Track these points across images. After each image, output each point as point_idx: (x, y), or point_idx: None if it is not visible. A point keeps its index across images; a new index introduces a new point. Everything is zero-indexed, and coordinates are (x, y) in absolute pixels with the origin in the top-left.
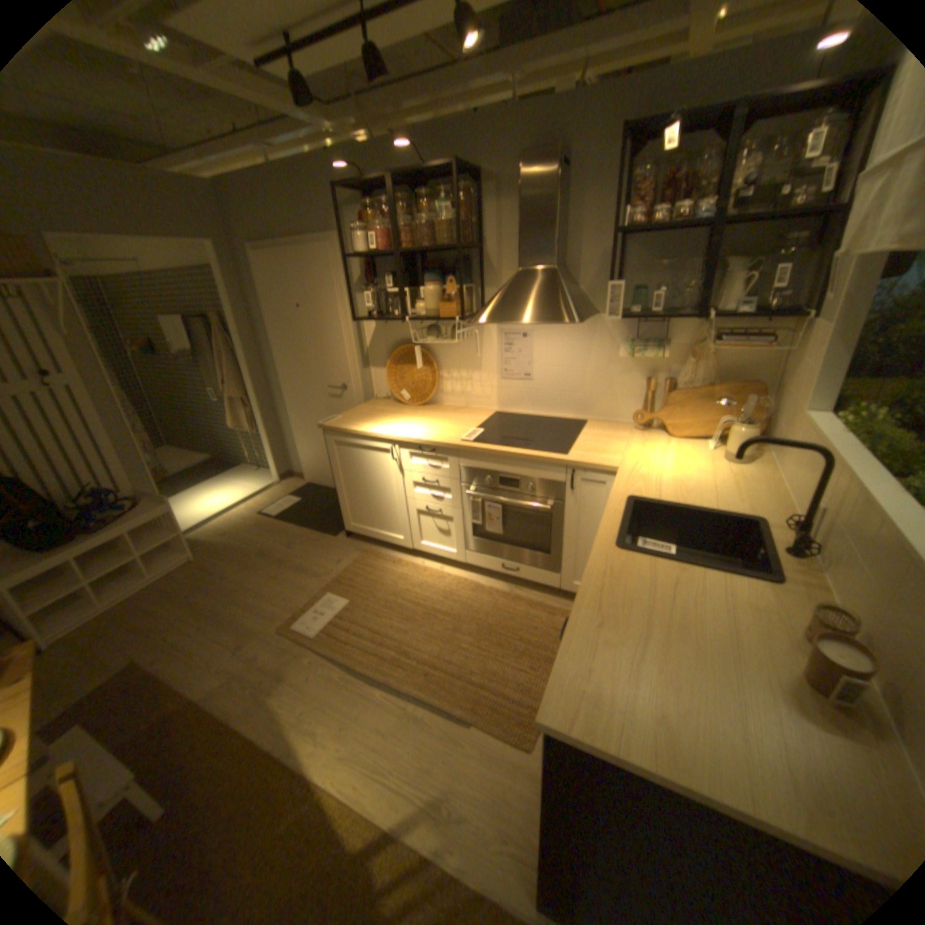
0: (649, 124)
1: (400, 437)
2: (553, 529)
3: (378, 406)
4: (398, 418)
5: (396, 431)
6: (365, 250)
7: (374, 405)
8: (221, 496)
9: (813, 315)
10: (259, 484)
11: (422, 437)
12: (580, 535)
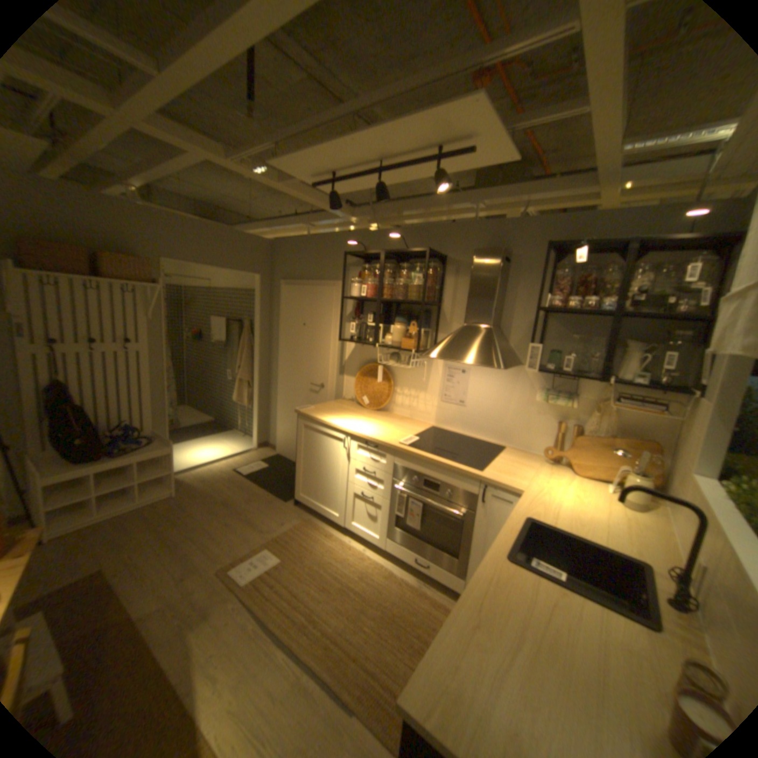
0: (569, 244)
1: (352, 431)
2: (463, 536)
3: (342, 404)
4: (355, 416)
5: (350, 426)
6: (358, 295)
7: (340, 403)
8: (211, 451)
9: (700, 395)
10: (241, 447)
11: (369, 434)
12: (486, 547)
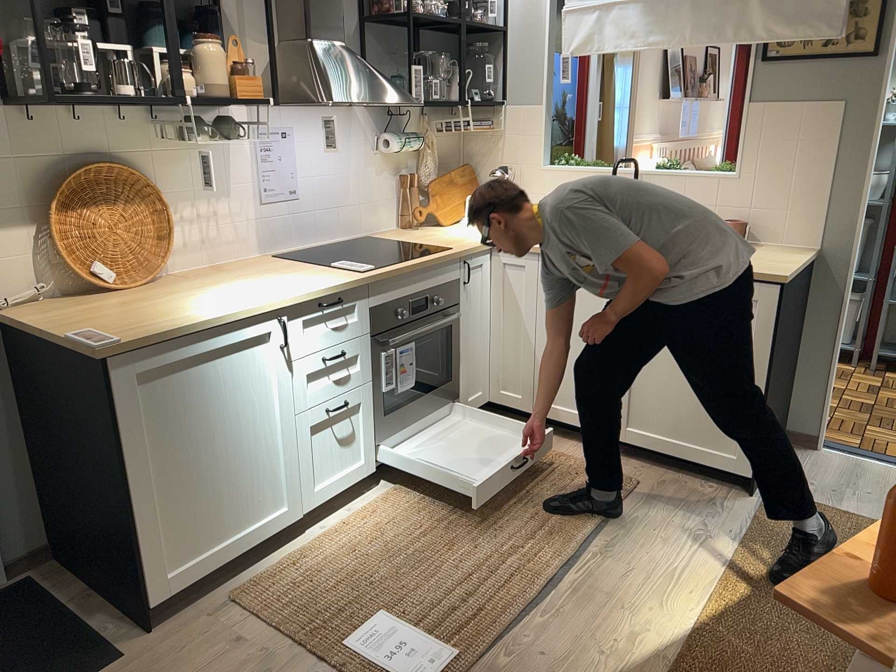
0: None
1: (294, 296)
2: (453, 344)
3: (69, 309)
4: (190, 296)
5: (263, 297)
6: None
7: (51, 311)
8: None
9: (499, 104)
10: None
11: (316, 286)
12: (470, 336)
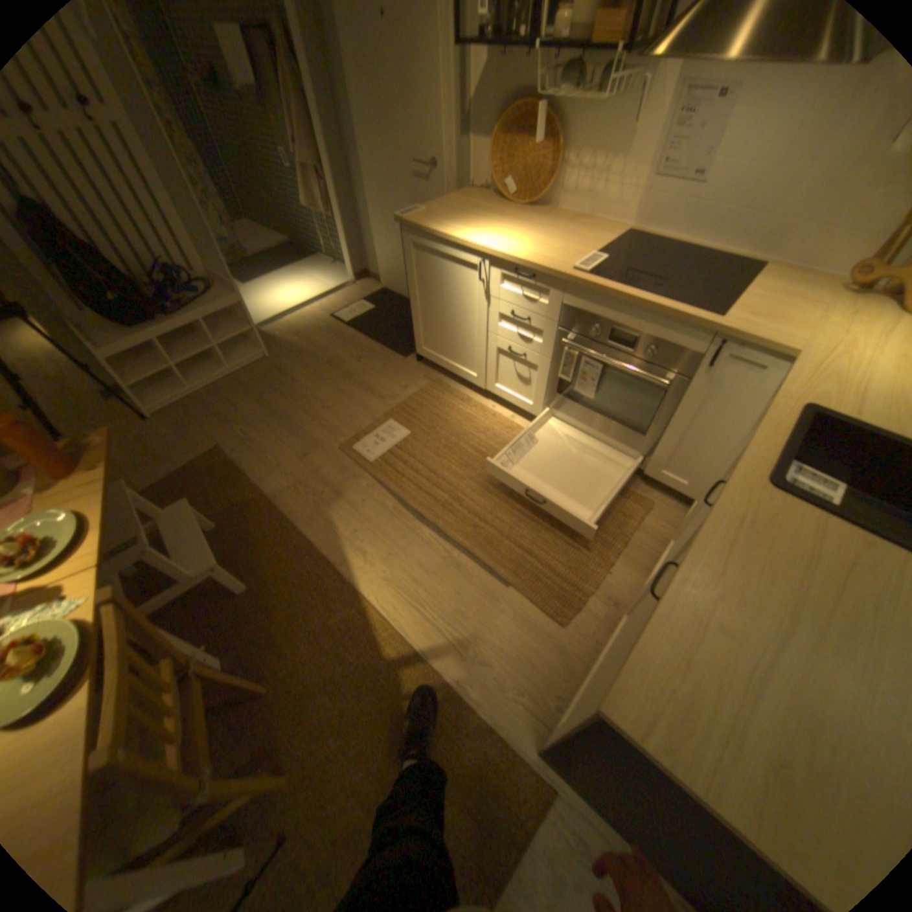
0: None
1: (493, 250)
2: (661, 408)
3: (472, 199)
4: (495, 220)
5: (489, 240)
6: None
7: (467, 196)
8: (296, 290)
9: None
10: (334, 281)
11: (522, 254)
12: (695, 423)
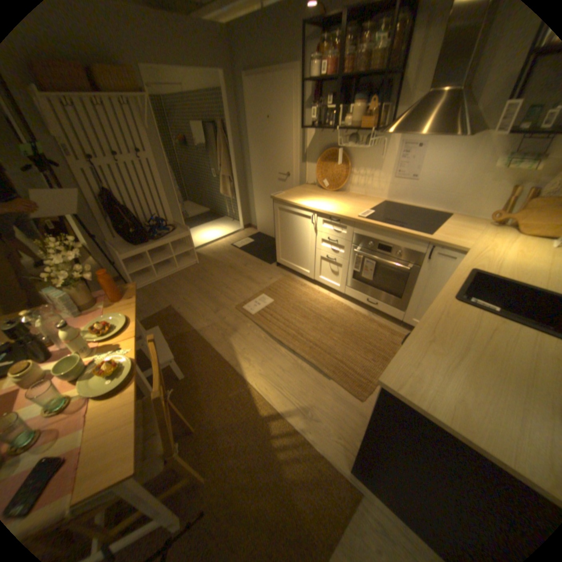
0: None
1: (319, 209)
2: (408, 283)
3: (307, 188)
4: (319, 197)
5: (316, 205)
6: (317, 75)
7: (305, 187)
8: (214, 232)
9: None
10: (233, 228)
11: (333, 210)
12: (426, 290)
